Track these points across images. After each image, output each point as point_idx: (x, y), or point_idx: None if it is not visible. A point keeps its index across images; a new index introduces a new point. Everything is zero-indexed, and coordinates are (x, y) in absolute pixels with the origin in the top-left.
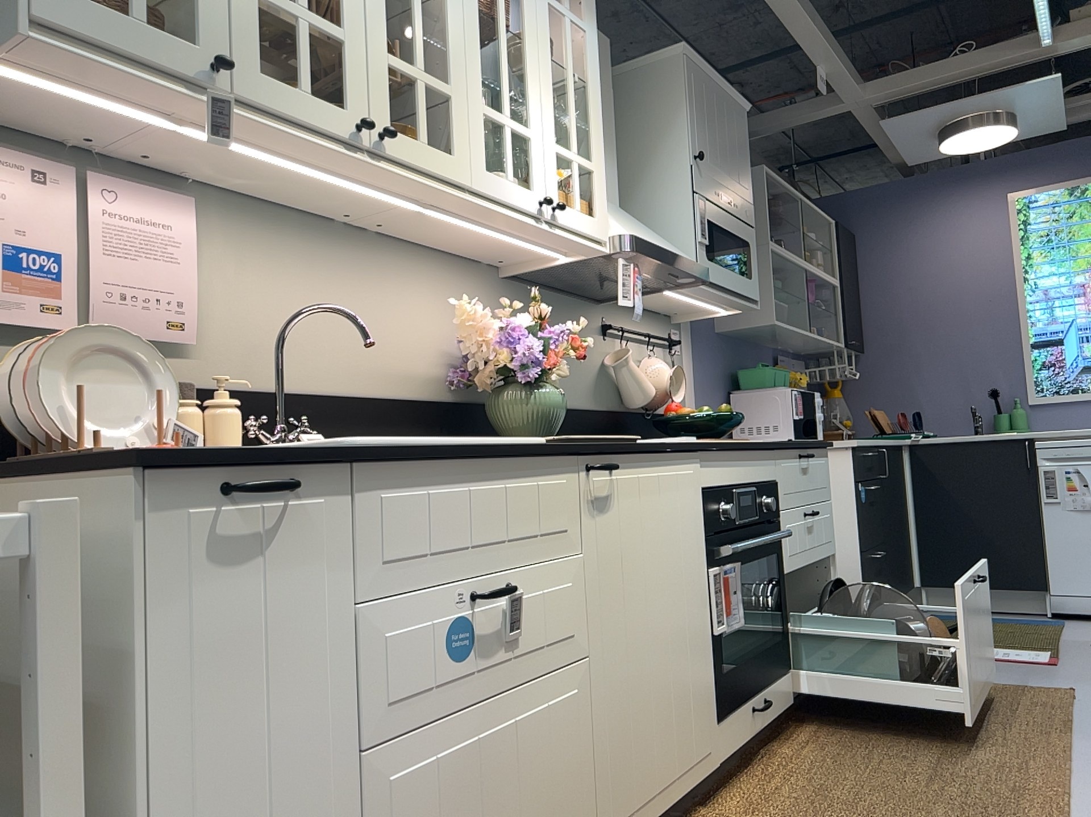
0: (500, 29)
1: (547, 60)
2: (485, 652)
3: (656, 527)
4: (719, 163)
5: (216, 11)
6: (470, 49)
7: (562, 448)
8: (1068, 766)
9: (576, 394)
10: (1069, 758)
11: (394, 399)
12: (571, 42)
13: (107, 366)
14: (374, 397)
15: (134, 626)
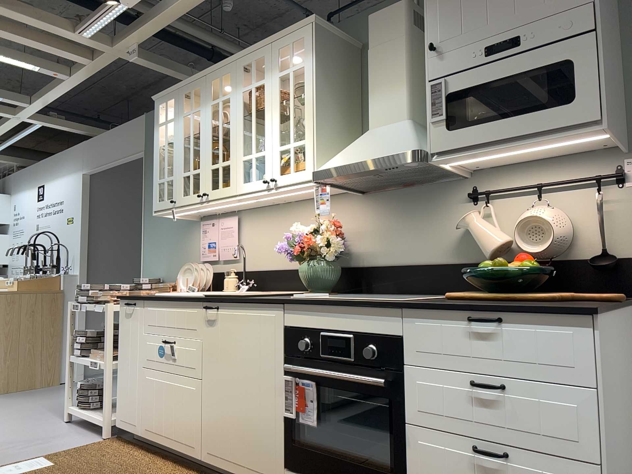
0: (252, 116)
1: (275, 108)
2: (167, 358)
3: (241, 339)
4: (481, 21)
5: (175, 187)
6: (237, 138)
7: (192, 298)
8: None
9: (429, 253)
10: None
11: (297, 269)
12: (292, 83)
13: (193, 271)
14: (289, 269)
15: (119, 325)
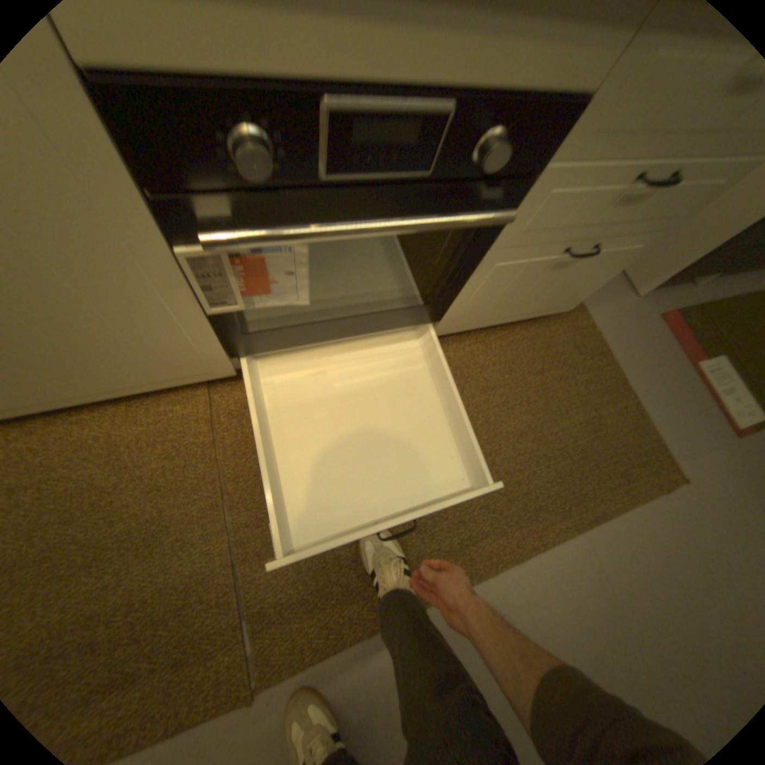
0: None
1: None
2: None
3: None
4: None
5: None
6: None
7: None
8: (504, 568)
9: None
10: (524, 559)
11: None
12: None
13: None
14: None
15: None
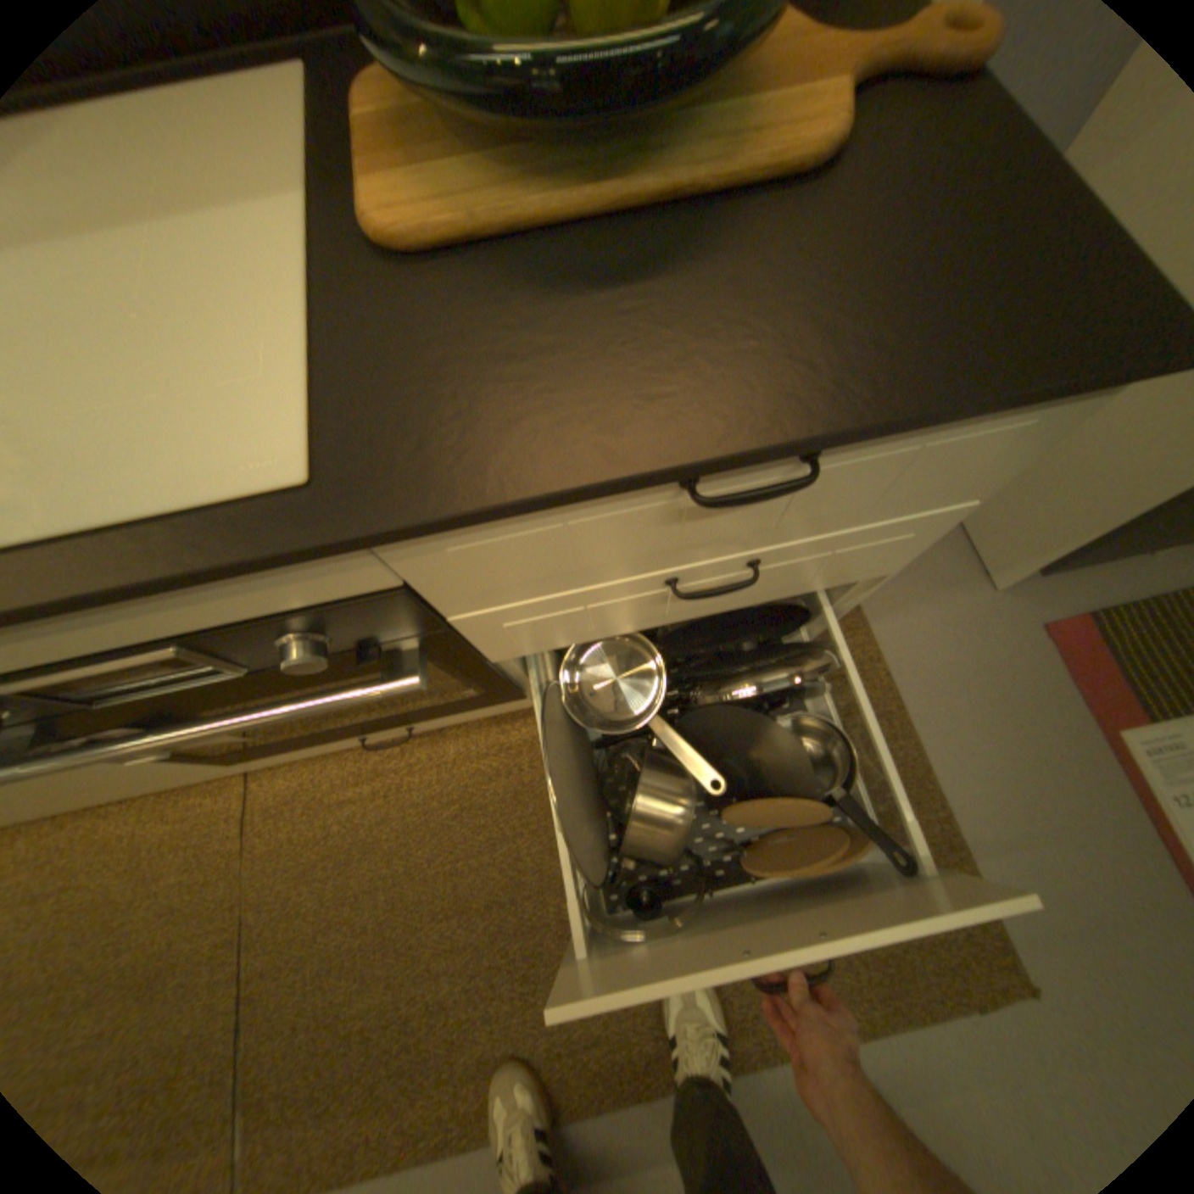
0: None
1: None
2: None
3: None
4: None
5: None
6: None
7: None
8: (614, 1106)
9: None
10: (652, 1097)
11: None
12: None
13: None
14: None
15: None
